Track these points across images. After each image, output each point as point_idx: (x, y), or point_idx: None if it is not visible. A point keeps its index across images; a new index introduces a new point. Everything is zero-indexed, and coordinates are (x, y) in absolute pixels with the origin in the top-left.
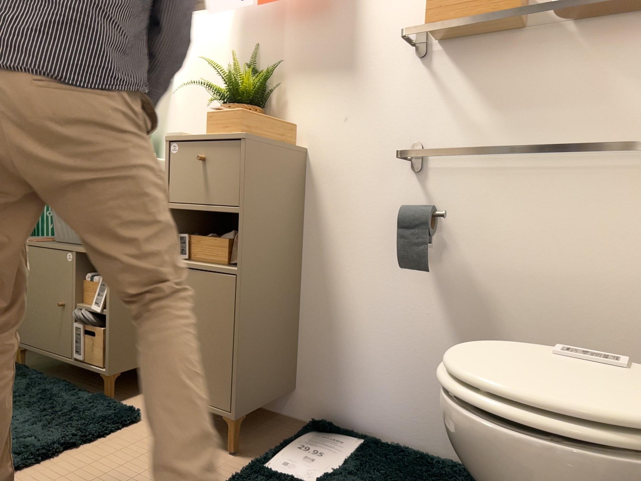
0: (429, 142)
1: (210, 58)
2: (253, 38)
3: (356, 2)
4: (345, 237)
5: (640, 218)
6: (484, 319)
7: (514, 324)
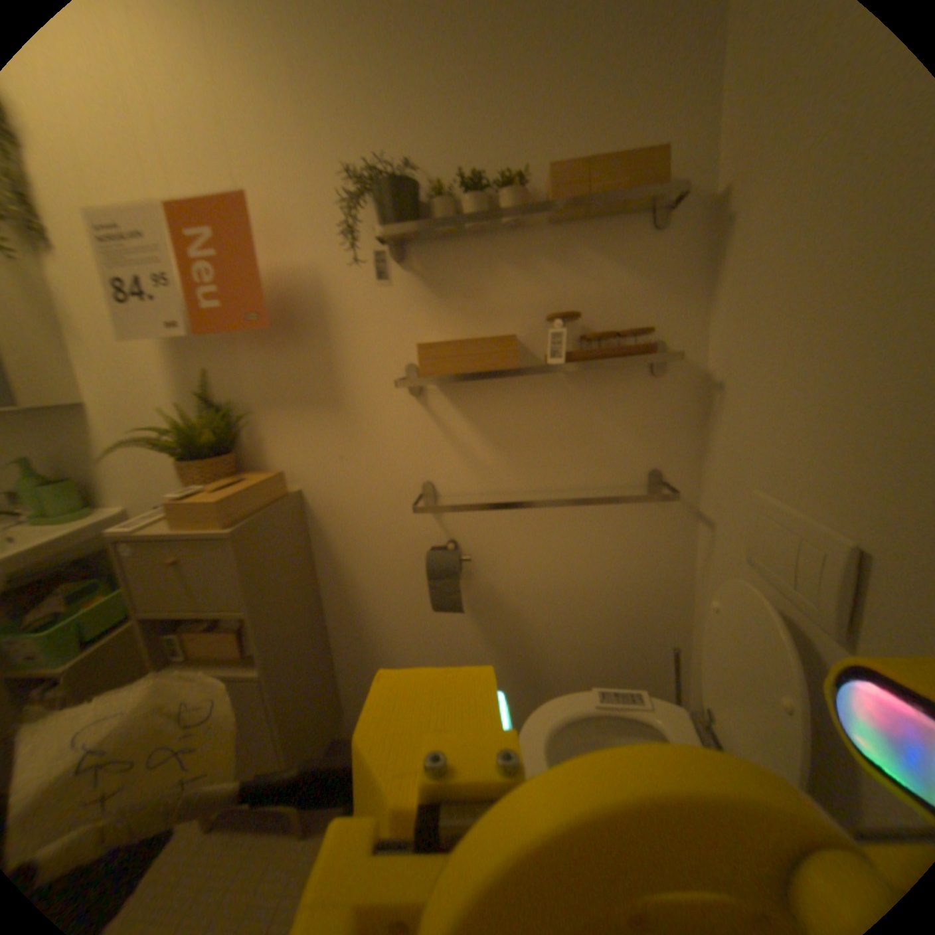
0: (441, 479)
1: (129, 379)
2: (189, 355)
3: (326, 321)
4: (367, 576)
5: (637, 538)
6: (517, 632)
7: (544, 632)
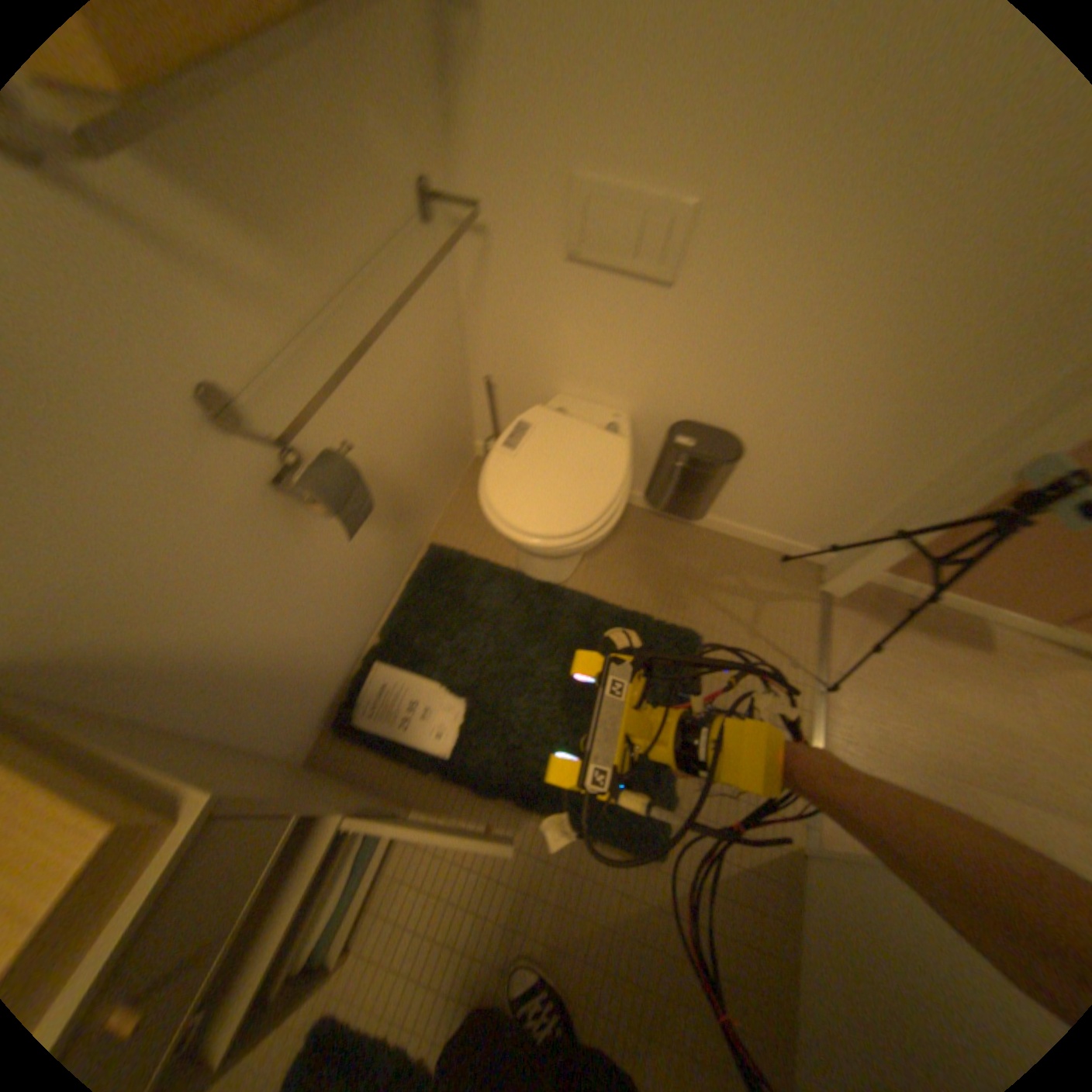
0: (218, 359)
1: None
2: None
3: None
4: (207, 619)
5: (426, 288)
6: (380, 484)
7: (396, 461)
